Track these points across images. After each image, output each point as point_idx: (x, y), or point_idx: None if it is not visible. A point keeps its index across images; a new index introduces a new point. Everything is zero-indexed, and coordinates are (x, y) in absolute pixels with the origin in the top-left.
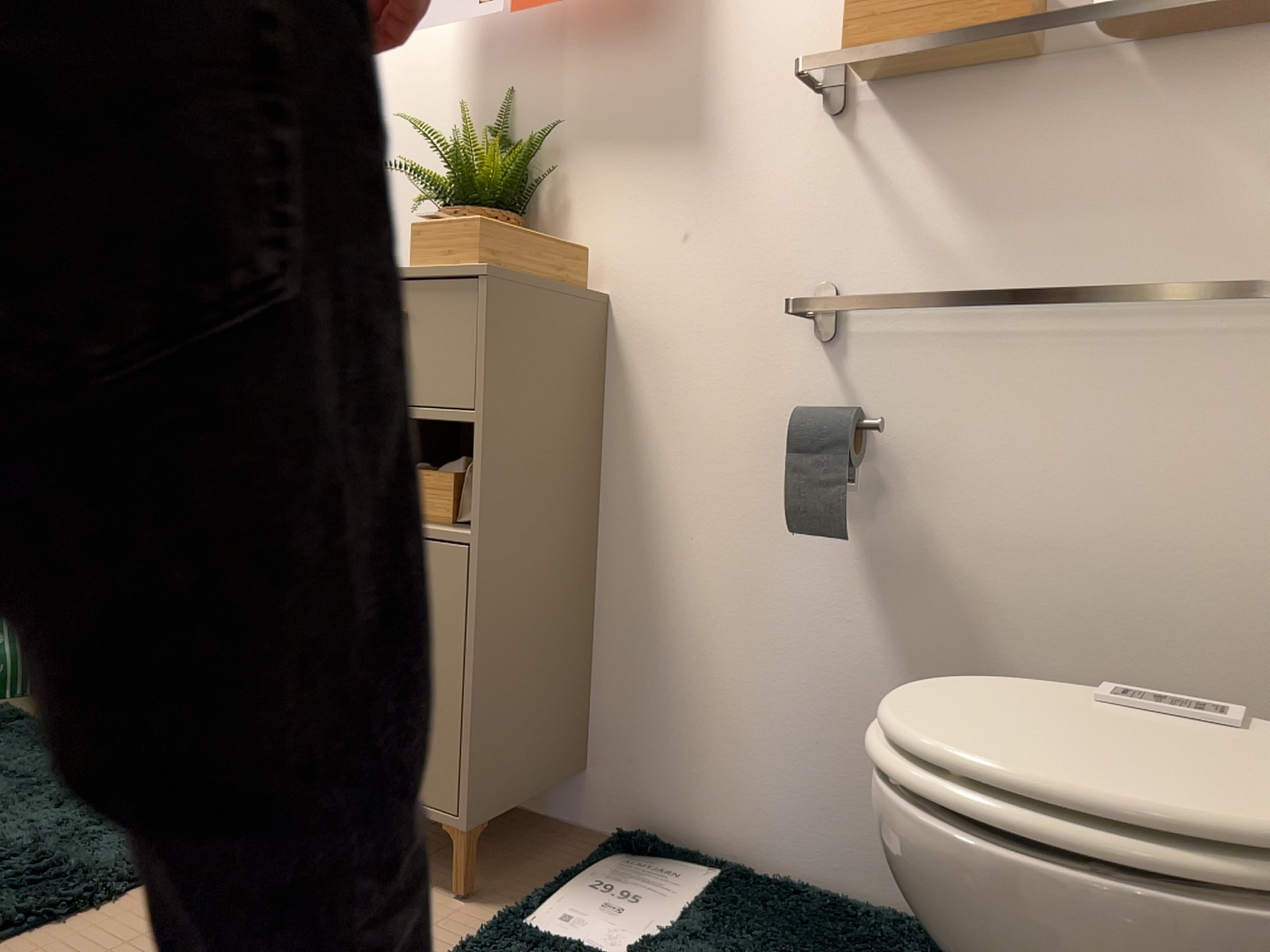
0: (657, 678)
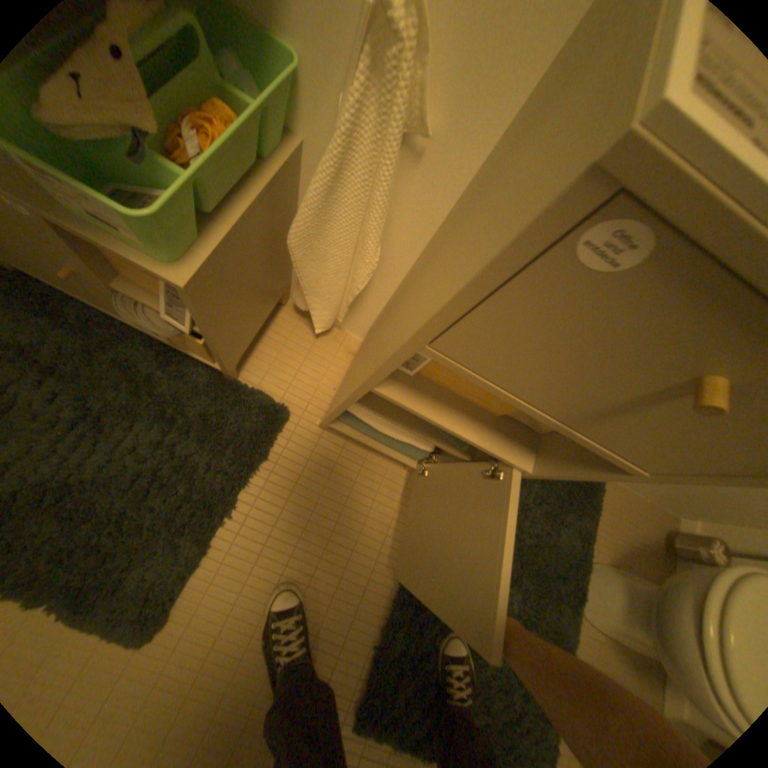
0: None
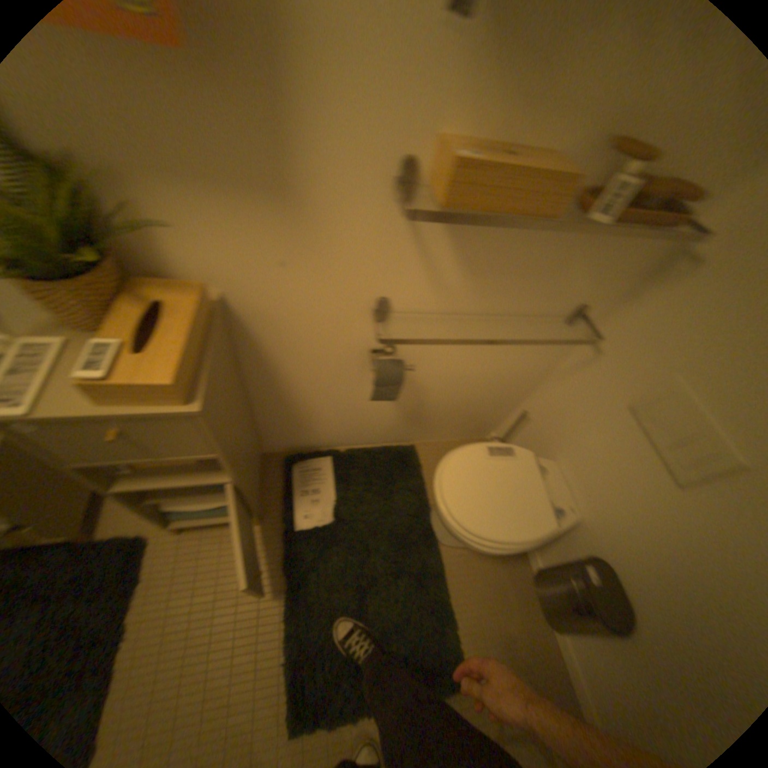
0: (294, 420)
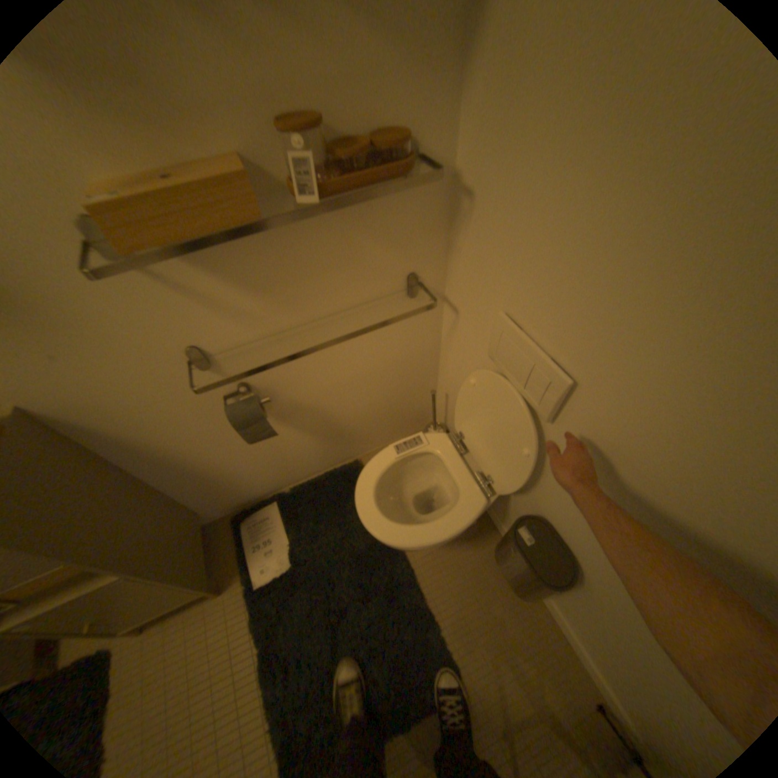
0: (209, 484)
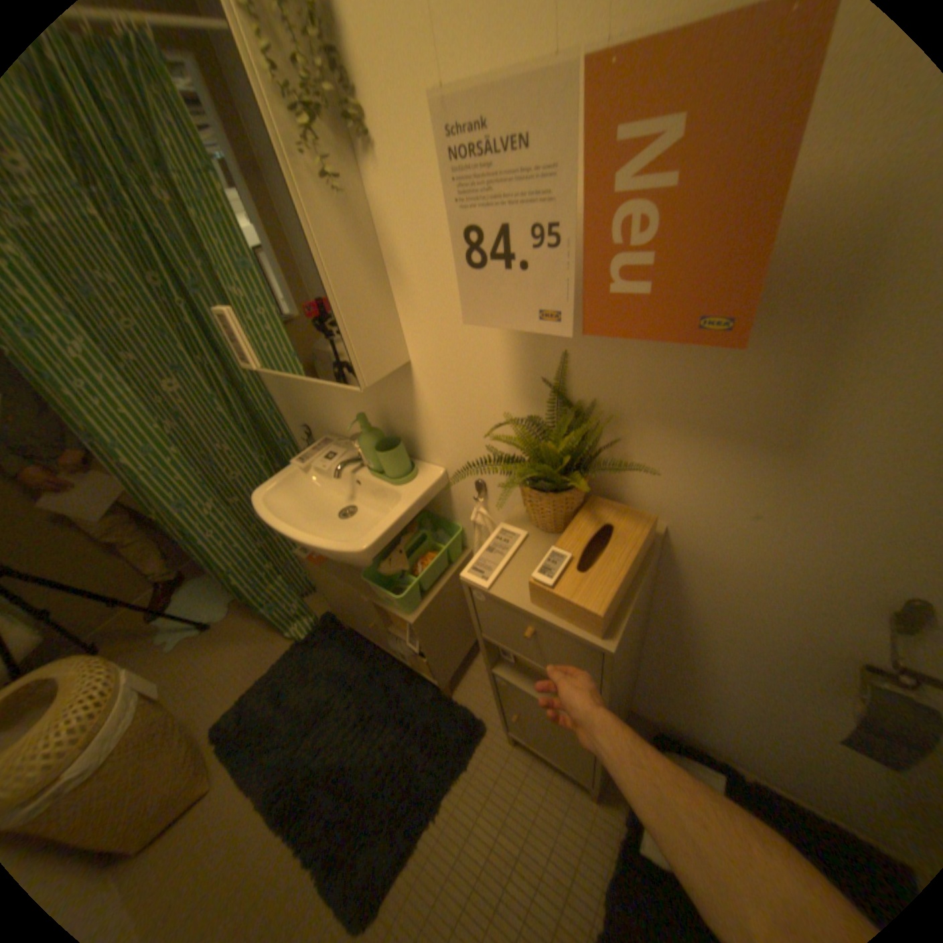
0: (687, 693)
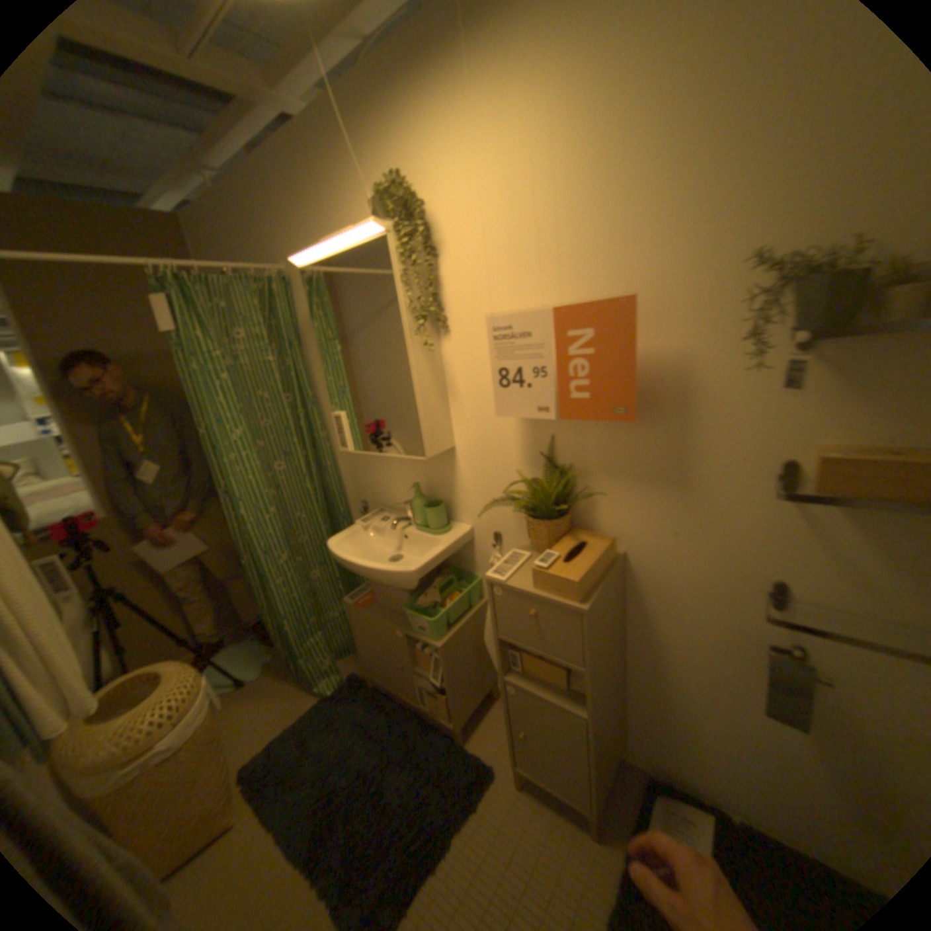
0: (666, 721)
